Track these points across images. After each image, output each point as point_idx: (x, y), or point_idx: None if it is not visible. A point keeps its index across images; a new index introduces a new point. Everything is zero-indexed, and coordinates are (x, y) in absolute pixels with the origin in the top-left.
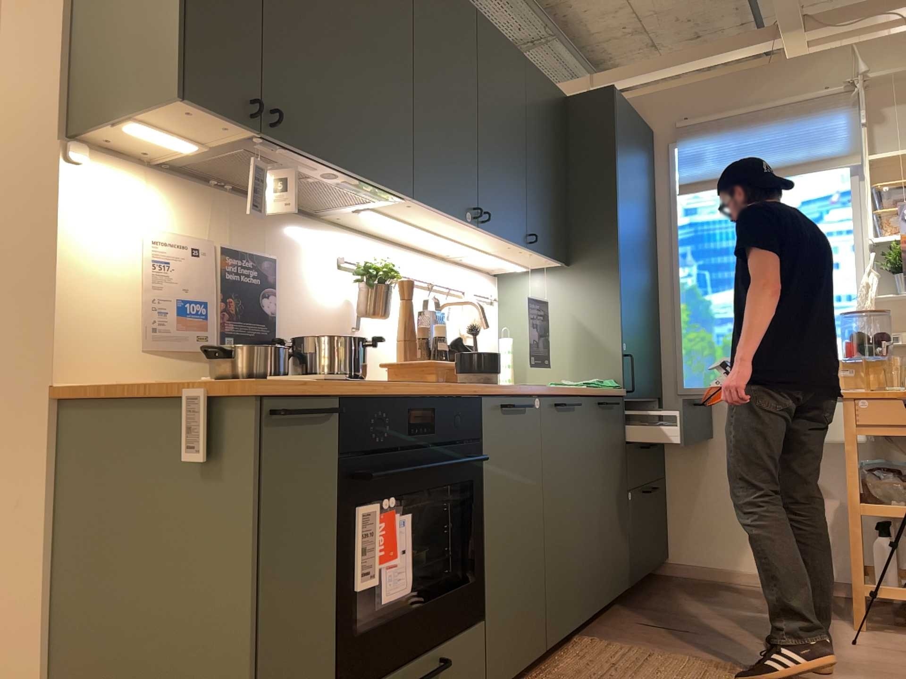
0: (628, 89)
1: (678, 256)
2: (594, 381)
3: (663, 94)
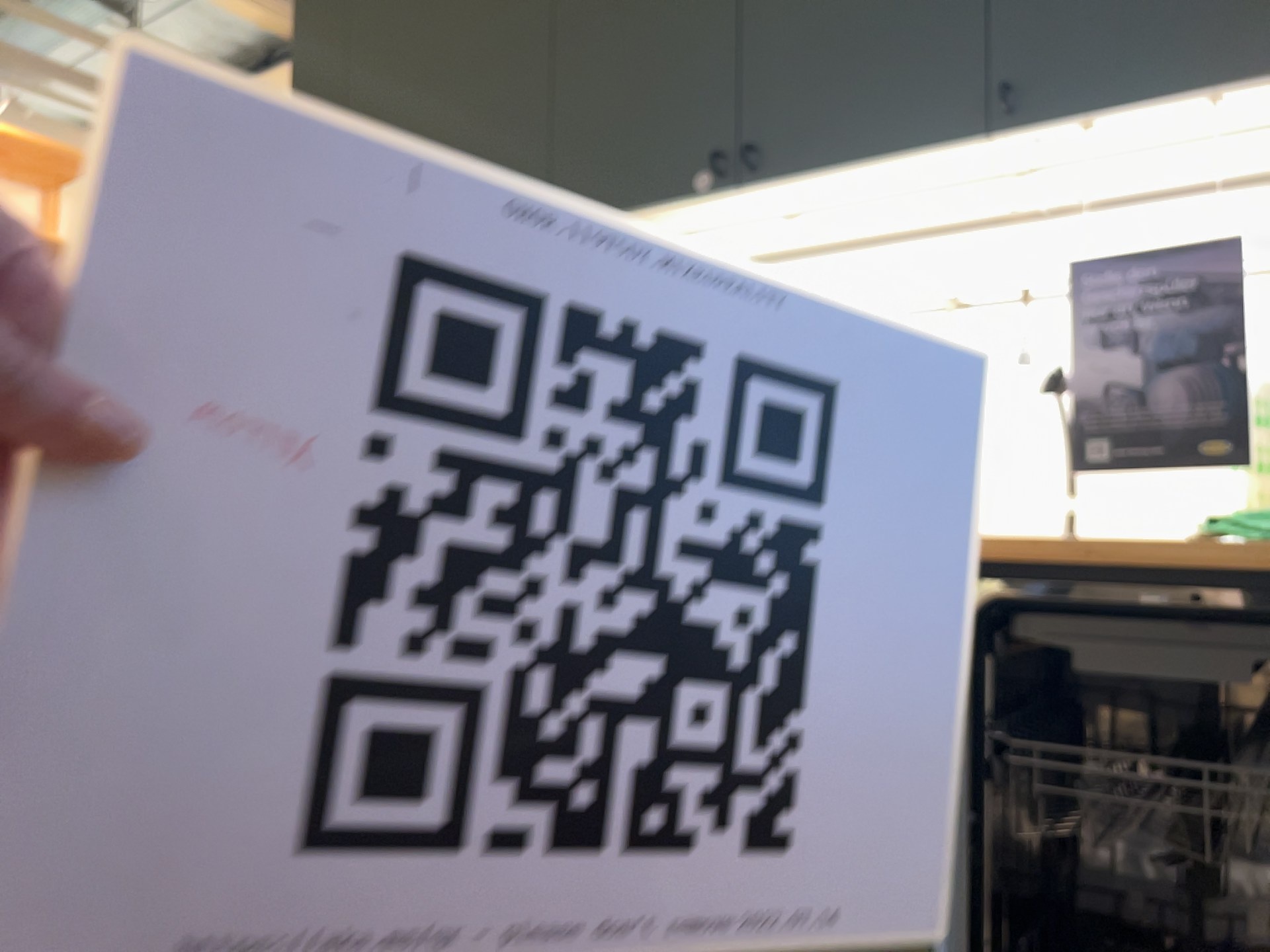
0: None
1: None
2: None
3: None
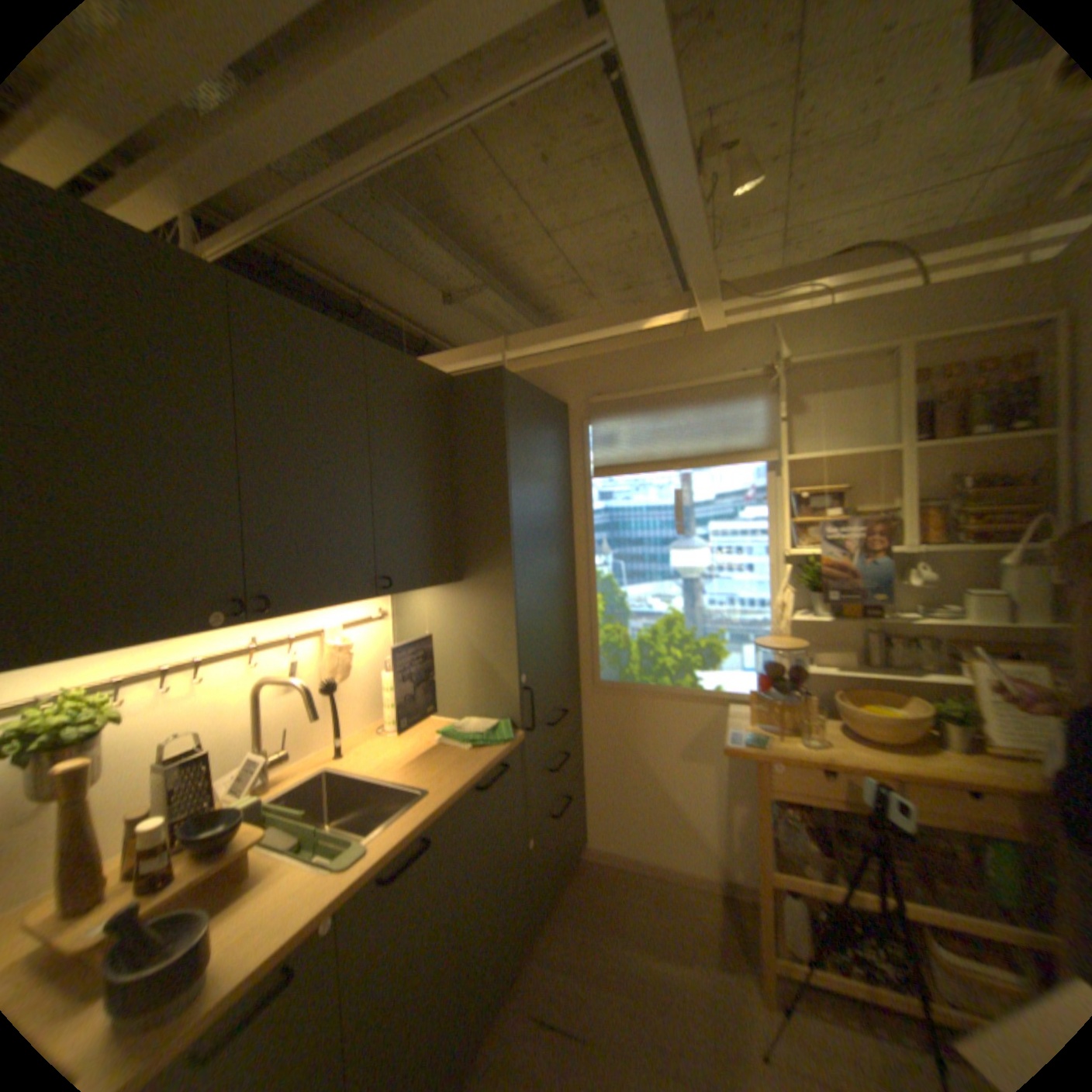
0: (545, 352)
1: (594, 543)
2: (484, 729)
3: (577, 363)
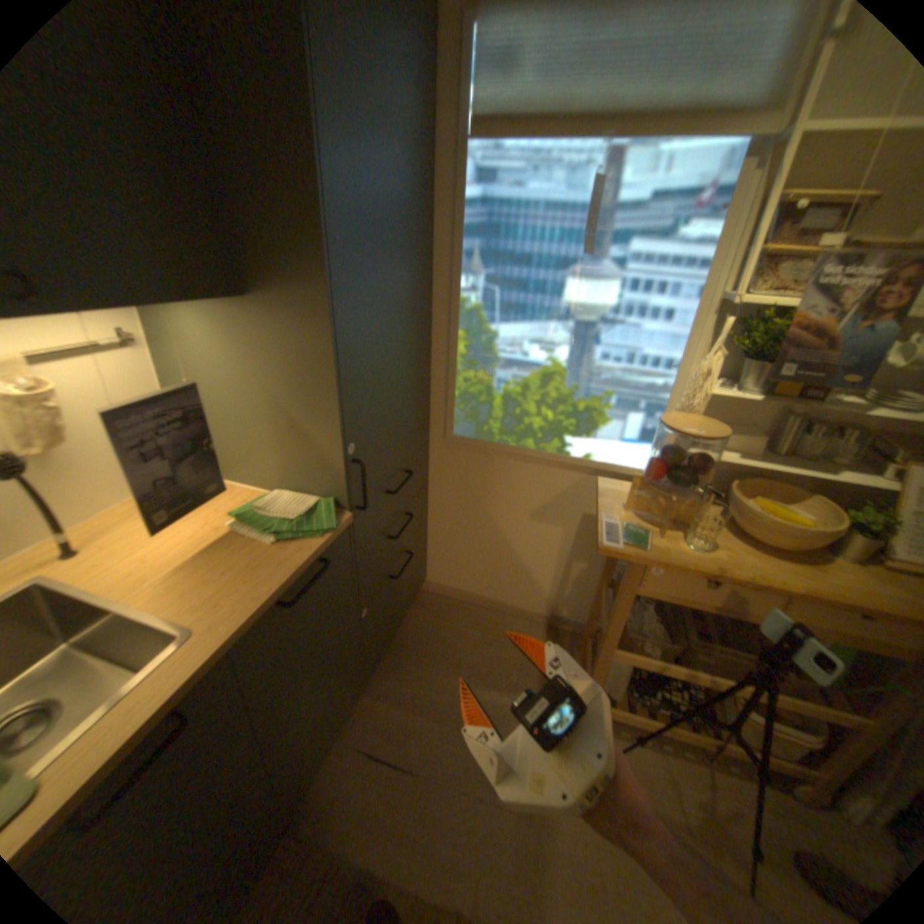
0: None
1: (462, 256)
2: (298, 514)
3: None
